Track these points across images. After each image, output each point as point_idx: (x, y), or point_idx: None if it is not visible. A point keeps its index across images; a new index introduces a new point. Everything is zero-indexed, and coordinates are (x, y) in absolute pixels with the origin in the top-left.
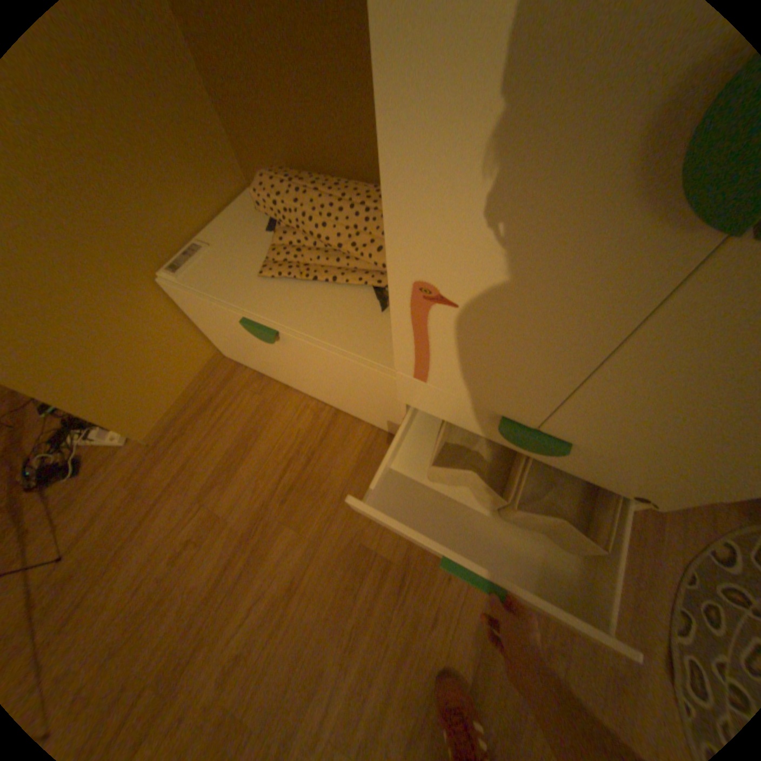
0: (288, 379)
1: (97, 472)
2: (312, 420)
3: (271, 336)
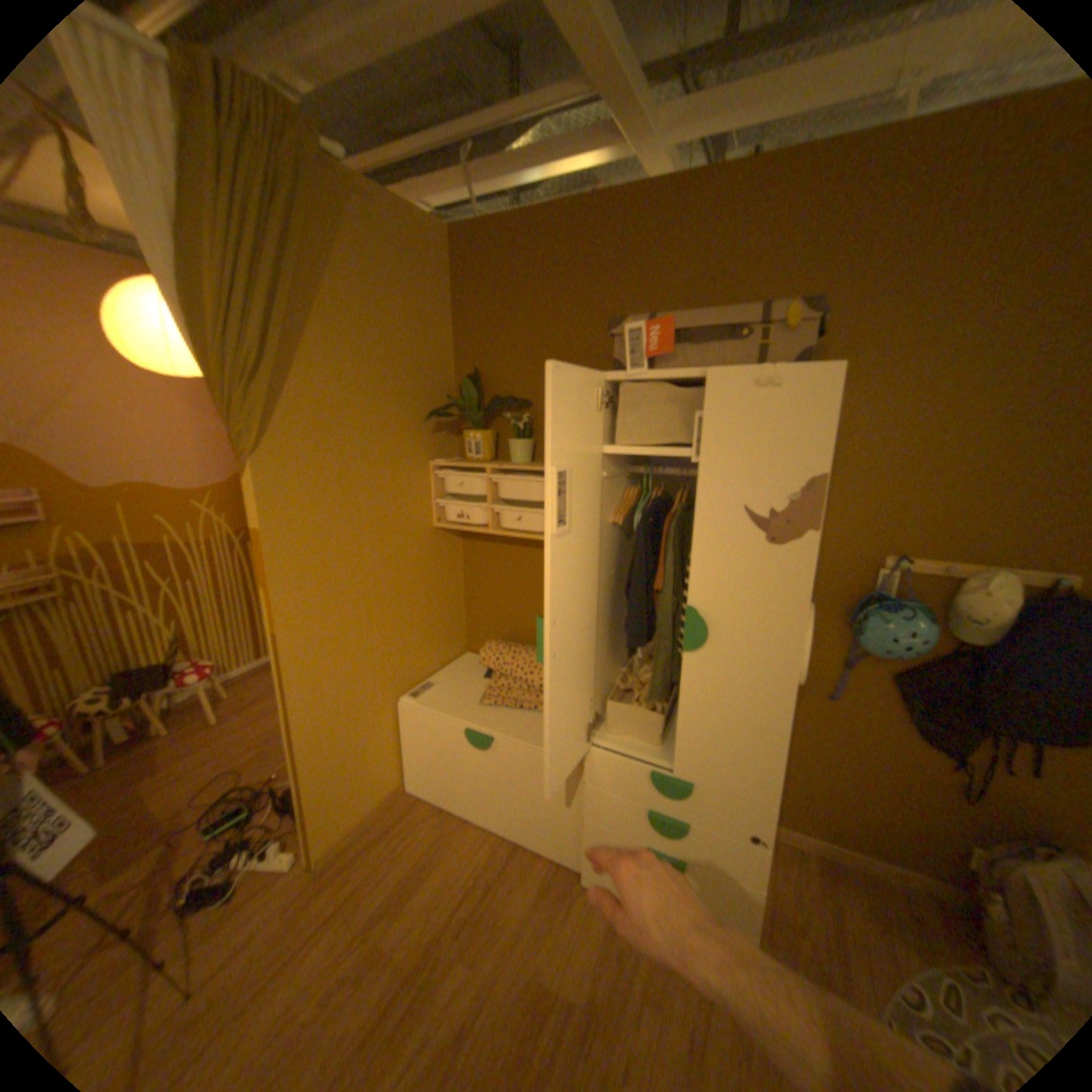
0: (472, 809)
1: (253, 900)
2: (491, 855)
3: (487, 742)
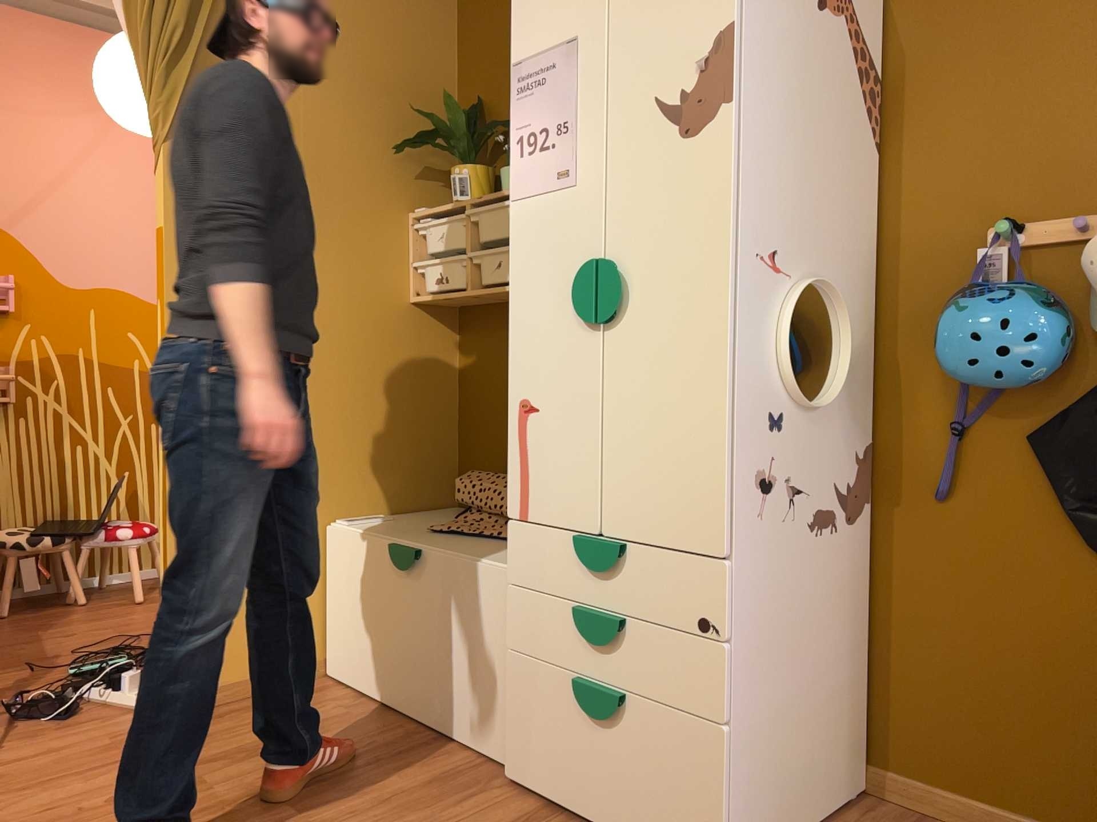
0: (395, 684)
1: (88, 722)
2: (398, 738)
3: (410, 554)
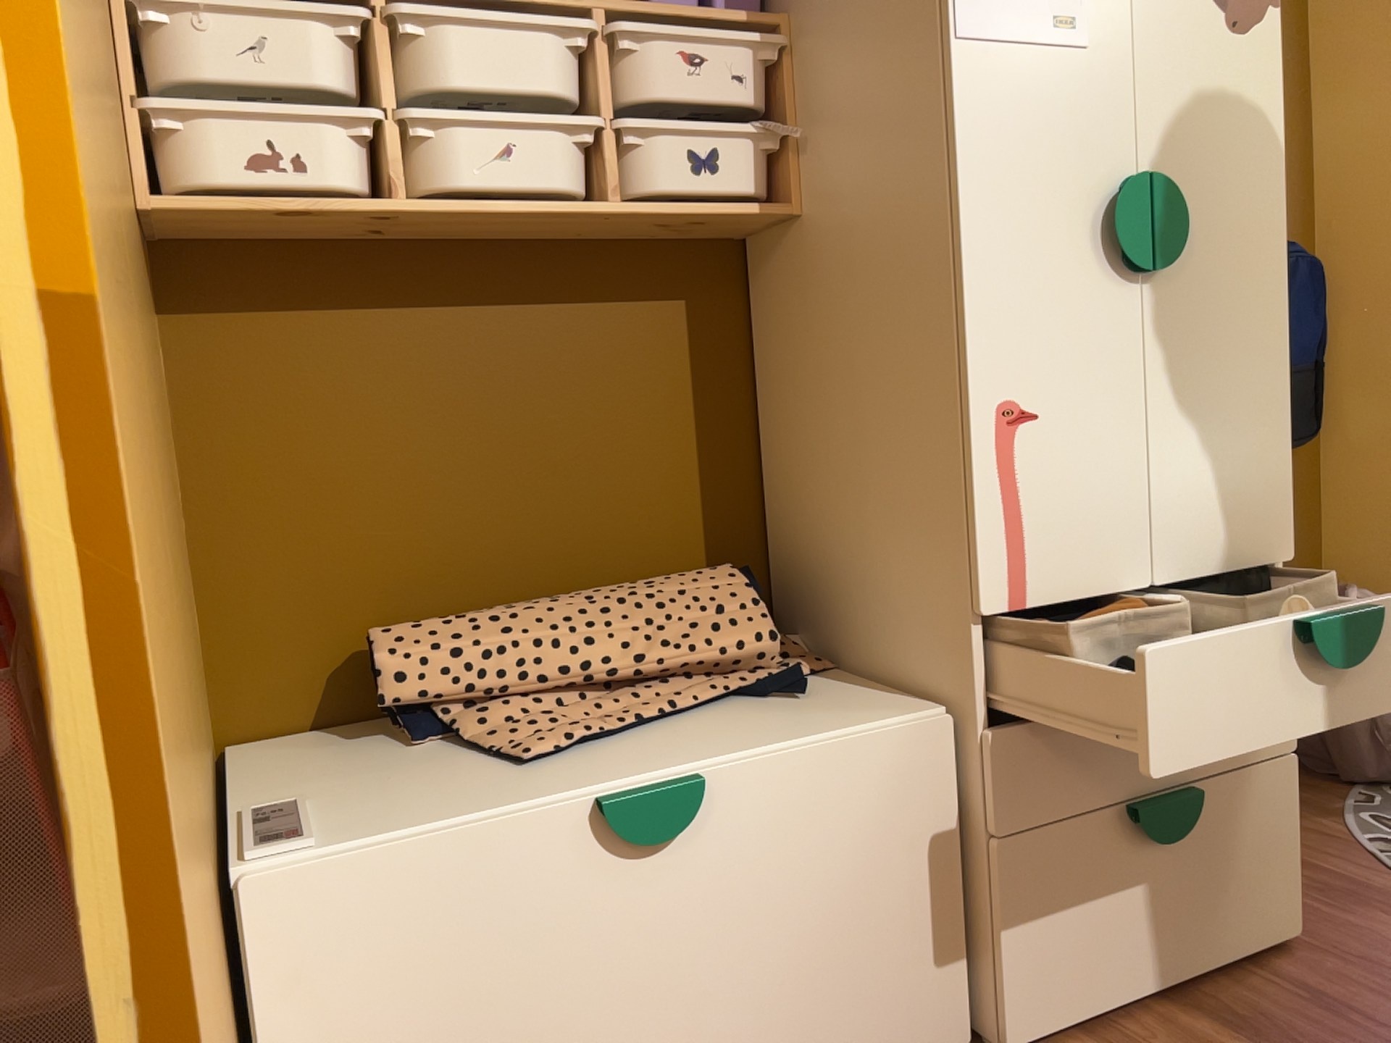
0: None
1: None
2: None
3: (695, 795)
